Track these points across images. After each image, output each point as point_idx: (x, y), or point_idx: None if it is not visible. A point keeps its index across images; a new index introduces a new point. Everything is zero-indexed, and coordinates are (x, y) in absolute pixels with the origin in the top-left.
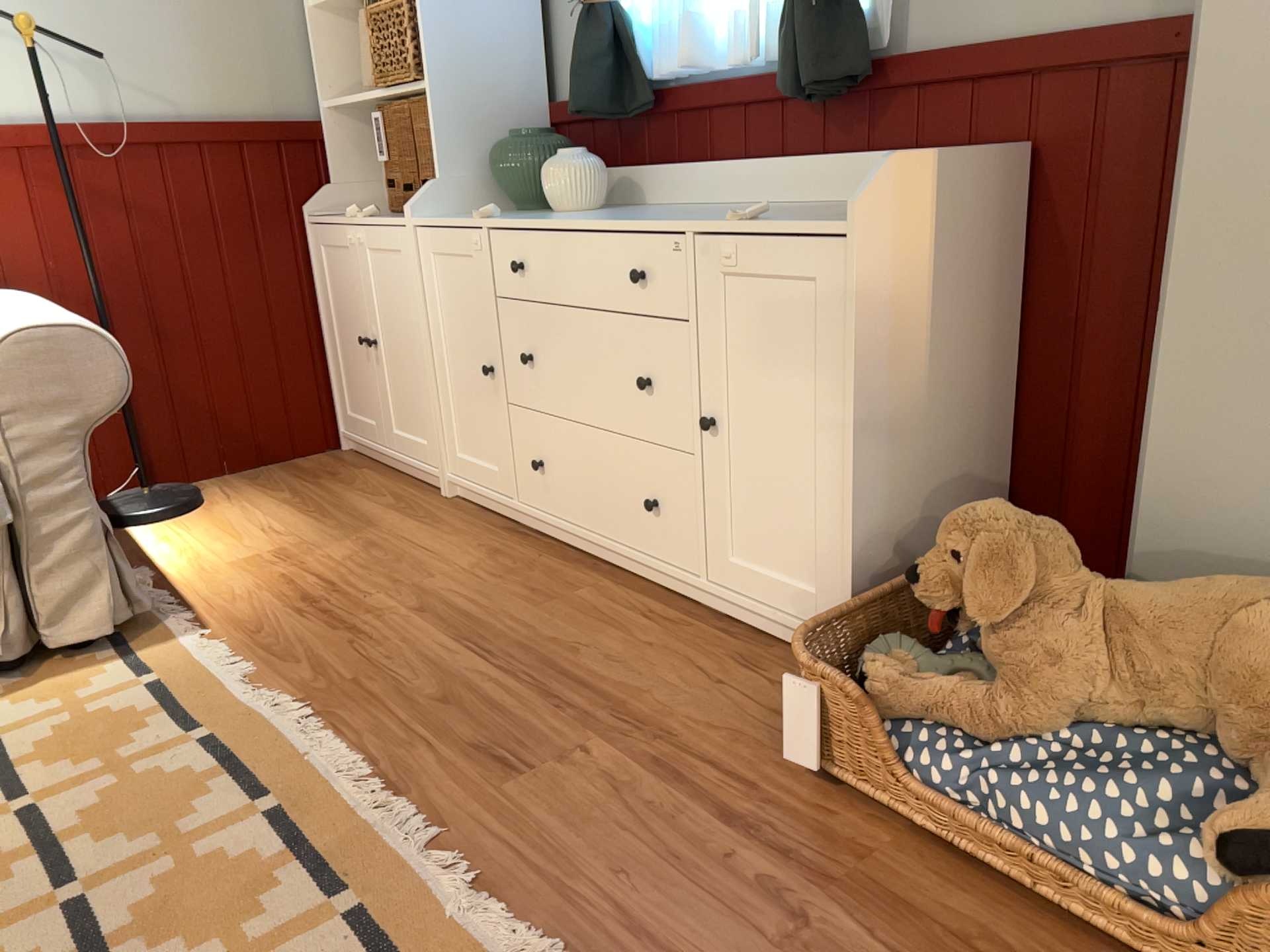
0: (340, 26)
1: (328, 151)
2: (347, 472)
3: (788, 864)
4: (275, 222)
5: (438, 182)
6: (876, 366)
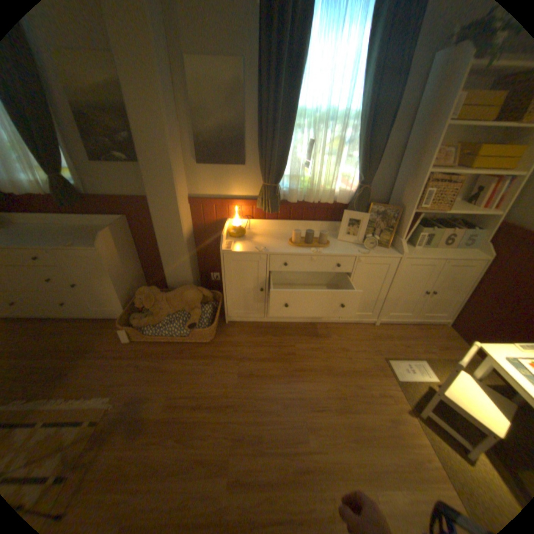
0: None
1: None
2: None
3: (130, 360)
4: None
5: None
6: (111, 269)
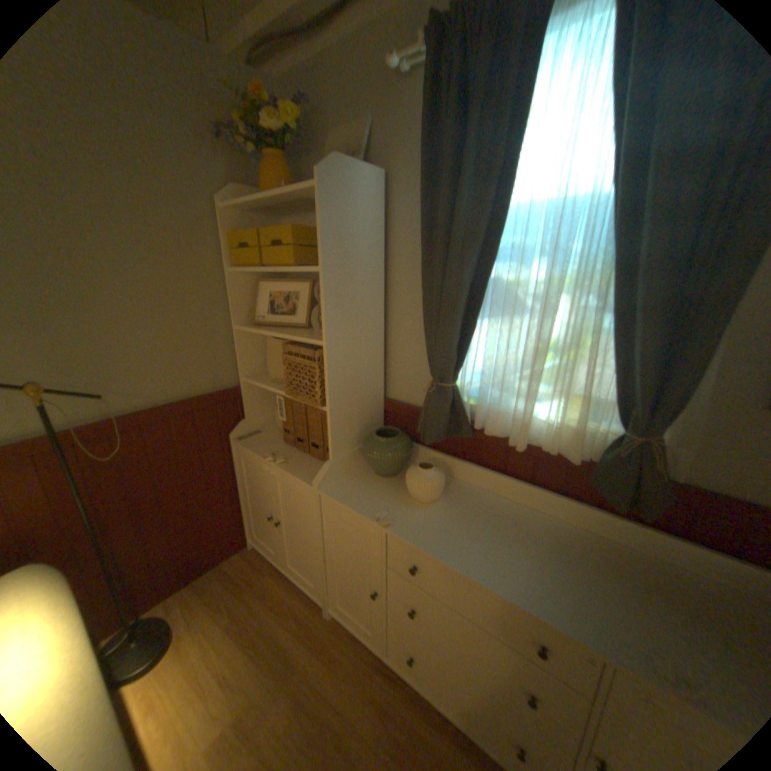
0: (252, 333)
1: (243, 400)
2: (257, 581)
3: None
4: (212, 445)
5: (332, 462)
6: None
